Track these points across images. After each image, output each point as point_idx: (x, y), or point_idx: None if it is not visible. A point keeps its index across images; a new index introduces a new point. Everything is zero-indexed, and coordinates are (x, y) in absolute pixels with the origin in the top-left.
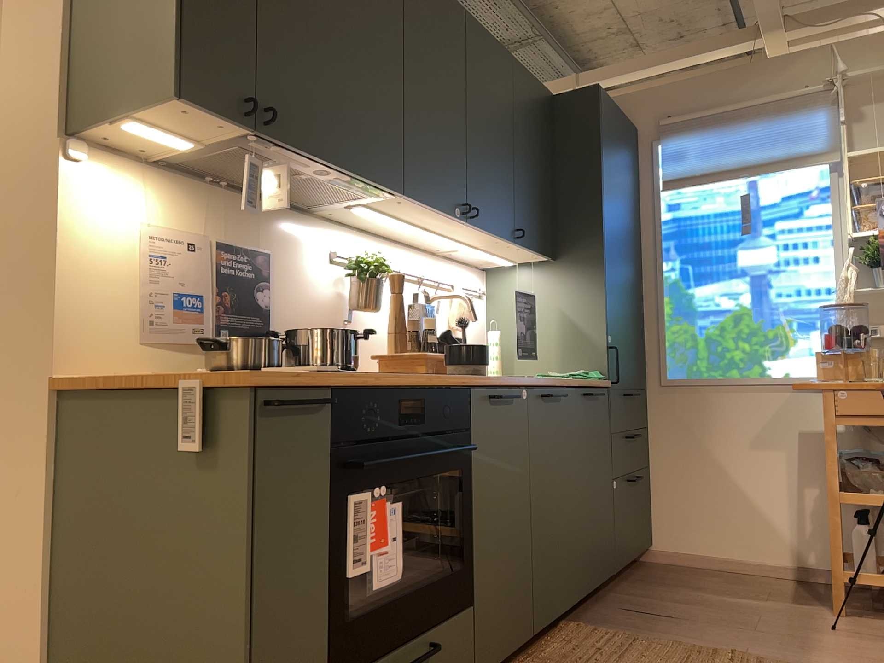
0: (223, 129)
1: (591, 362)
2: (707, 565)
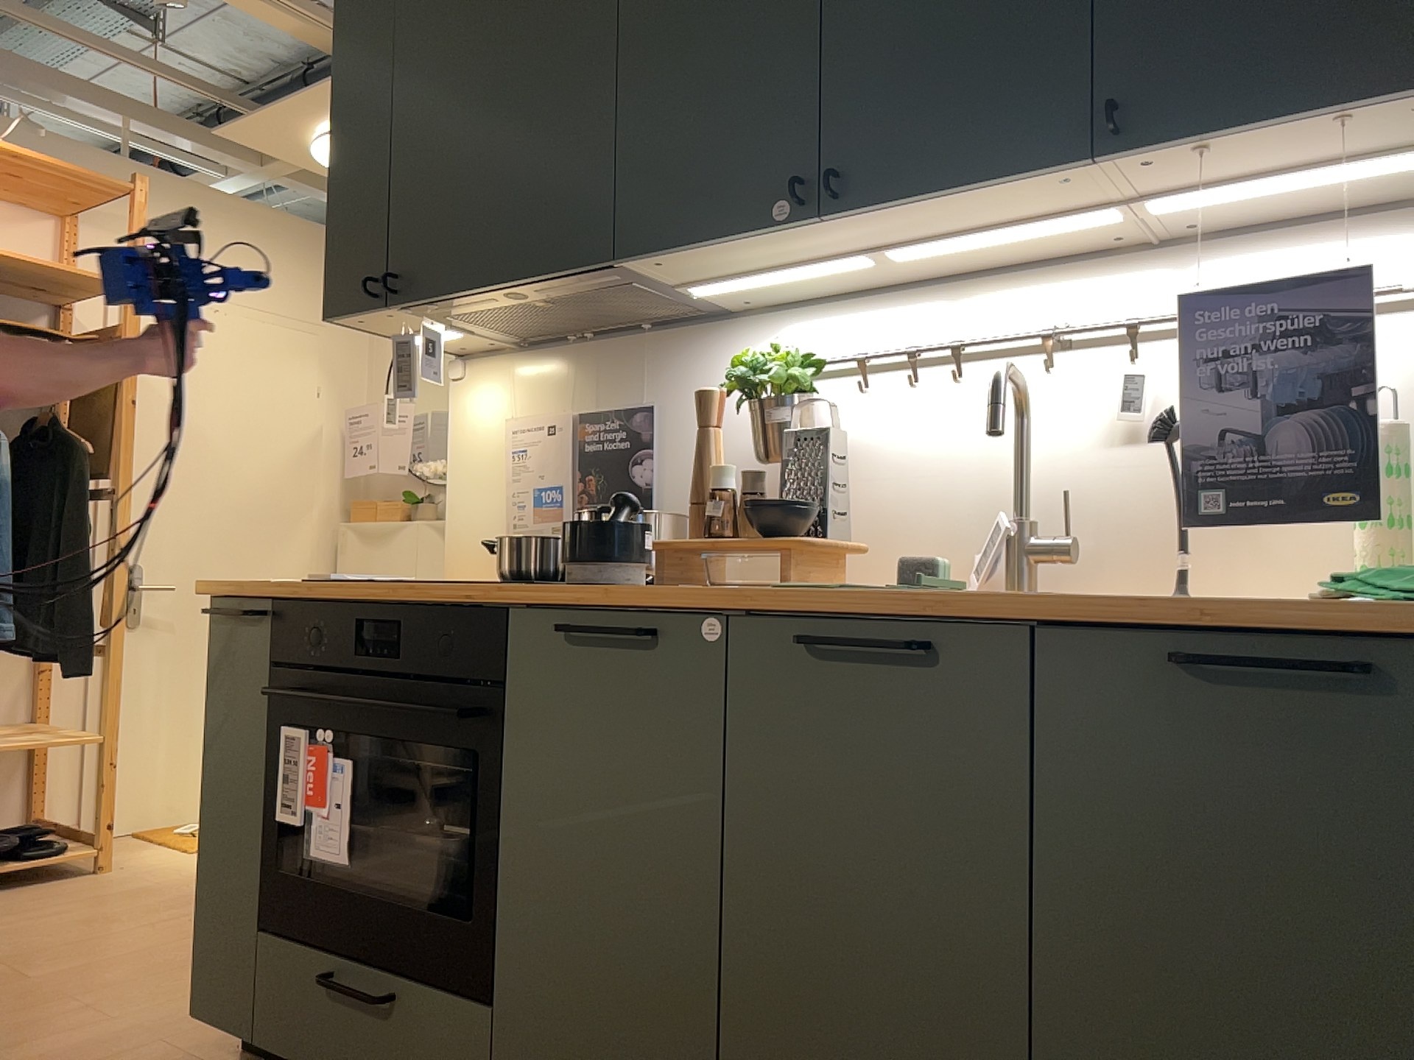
0: (400, 316)
1: None
2: None
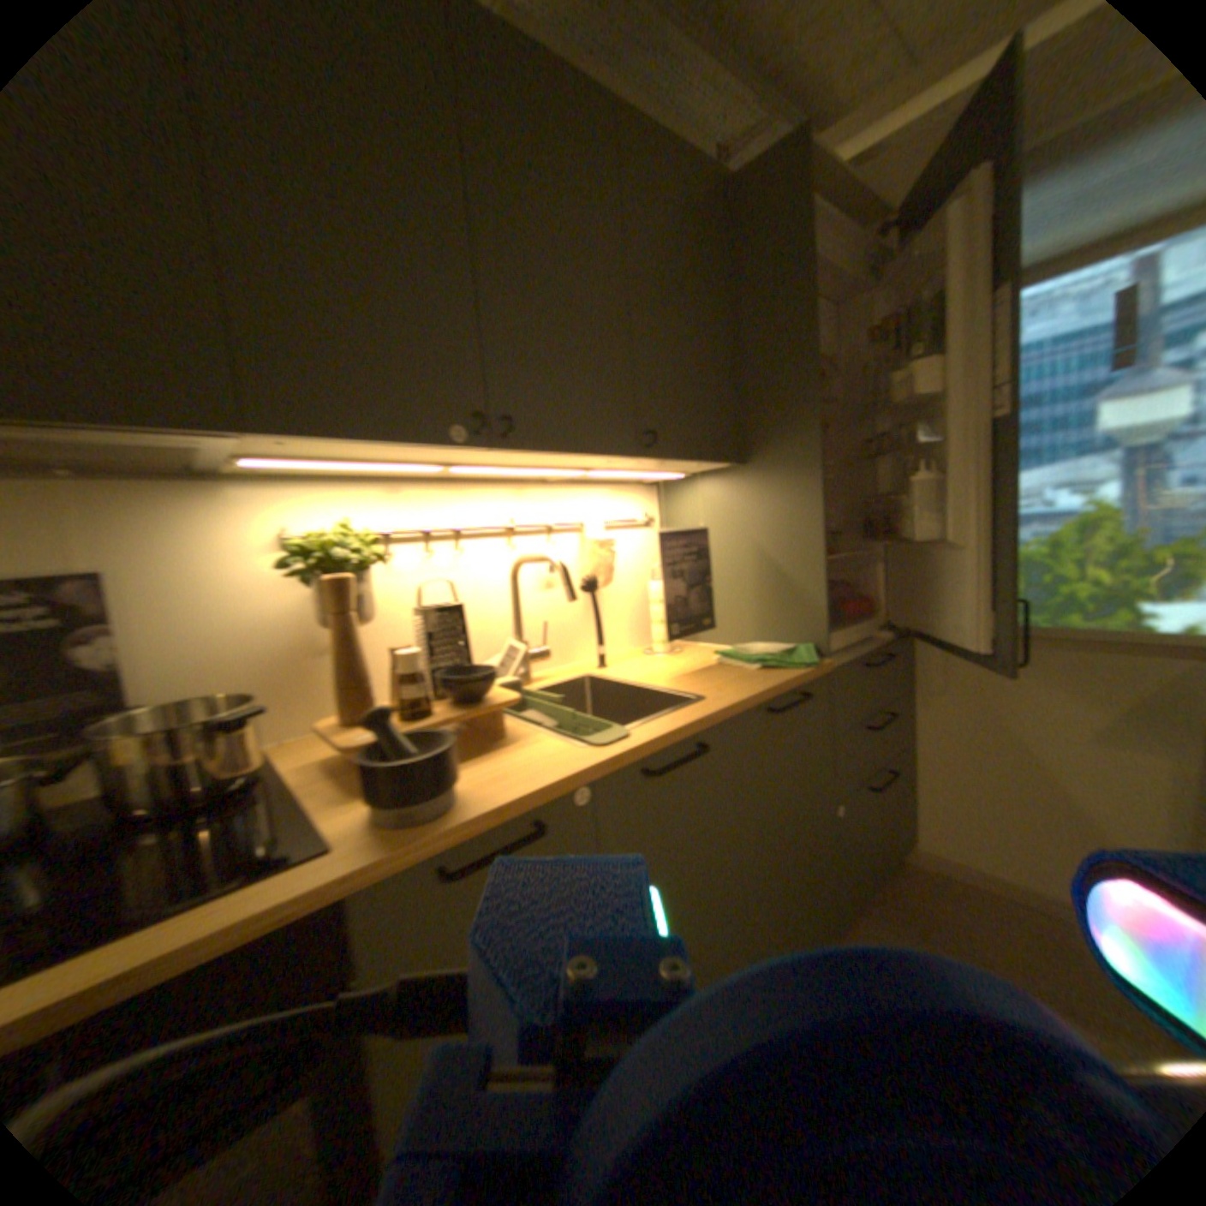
0: None
1: (798, 627)
2: (1000, 892)
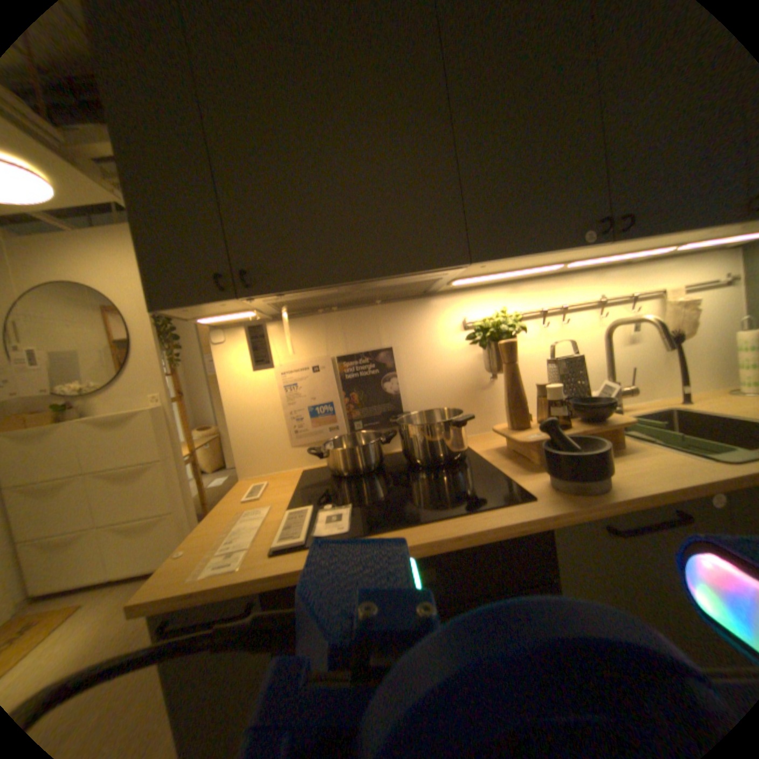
0: (229, 304)
1: None
2: None
